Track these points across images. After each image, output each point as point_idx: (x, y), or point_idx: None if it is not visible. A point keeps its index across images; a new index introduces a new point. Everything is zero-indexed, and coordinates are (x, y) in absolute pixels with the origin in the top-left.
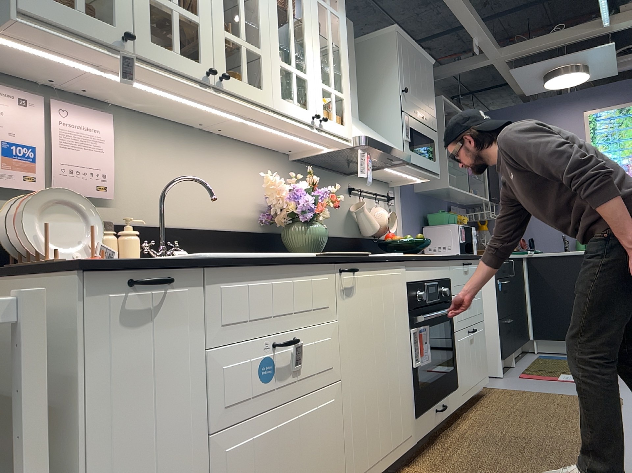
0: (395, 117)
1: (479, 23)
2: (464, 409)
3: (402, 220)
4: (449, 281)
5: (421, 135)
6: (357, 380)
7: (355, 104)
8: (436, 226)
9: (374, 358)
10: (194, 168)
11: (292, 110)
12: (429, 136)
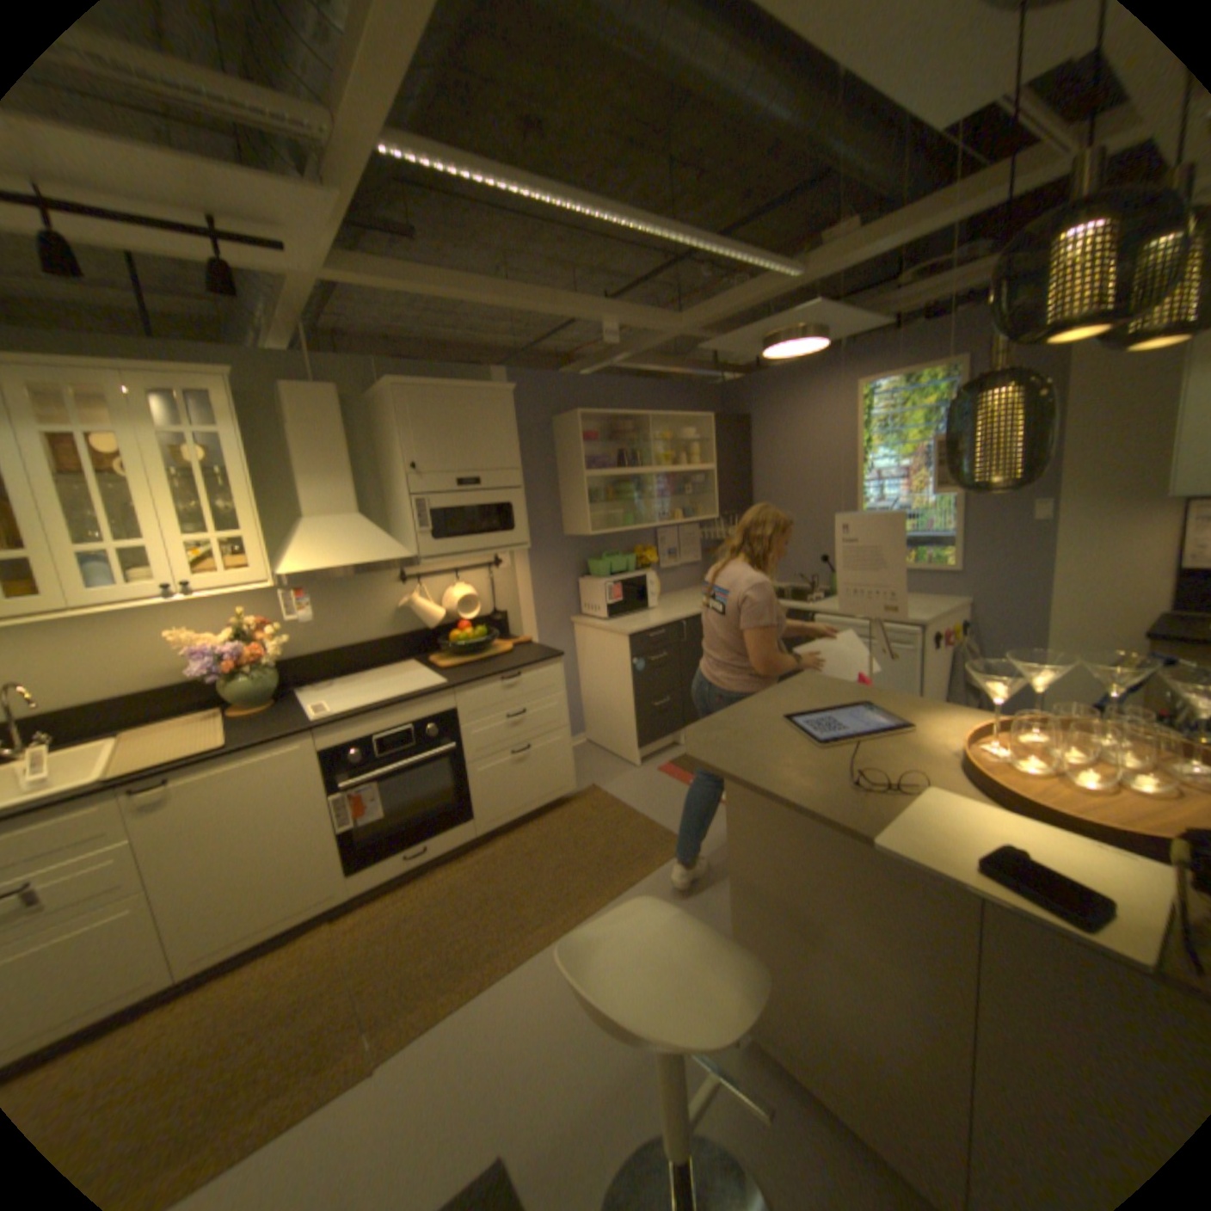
0: (406, 501)
1: (591, 304)
2: (513, 827)
3: (527, 582)
4: (451, 713)
5: (473, 506)
6: (186, 880)
7: (343, 496)
8: (593, 577)
9: (229, 850)
10: (84, 641)
11: (115, 595)
12: (493, 502)
